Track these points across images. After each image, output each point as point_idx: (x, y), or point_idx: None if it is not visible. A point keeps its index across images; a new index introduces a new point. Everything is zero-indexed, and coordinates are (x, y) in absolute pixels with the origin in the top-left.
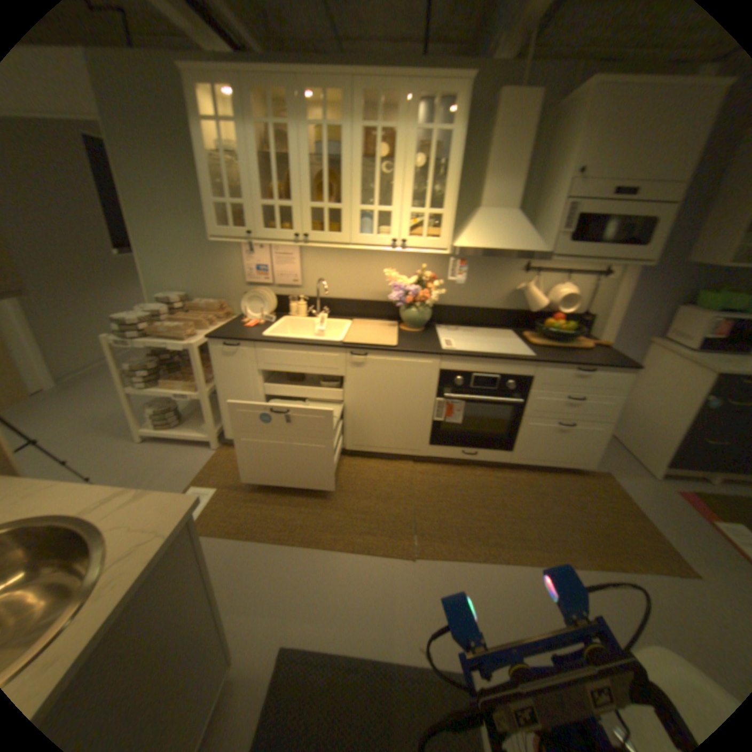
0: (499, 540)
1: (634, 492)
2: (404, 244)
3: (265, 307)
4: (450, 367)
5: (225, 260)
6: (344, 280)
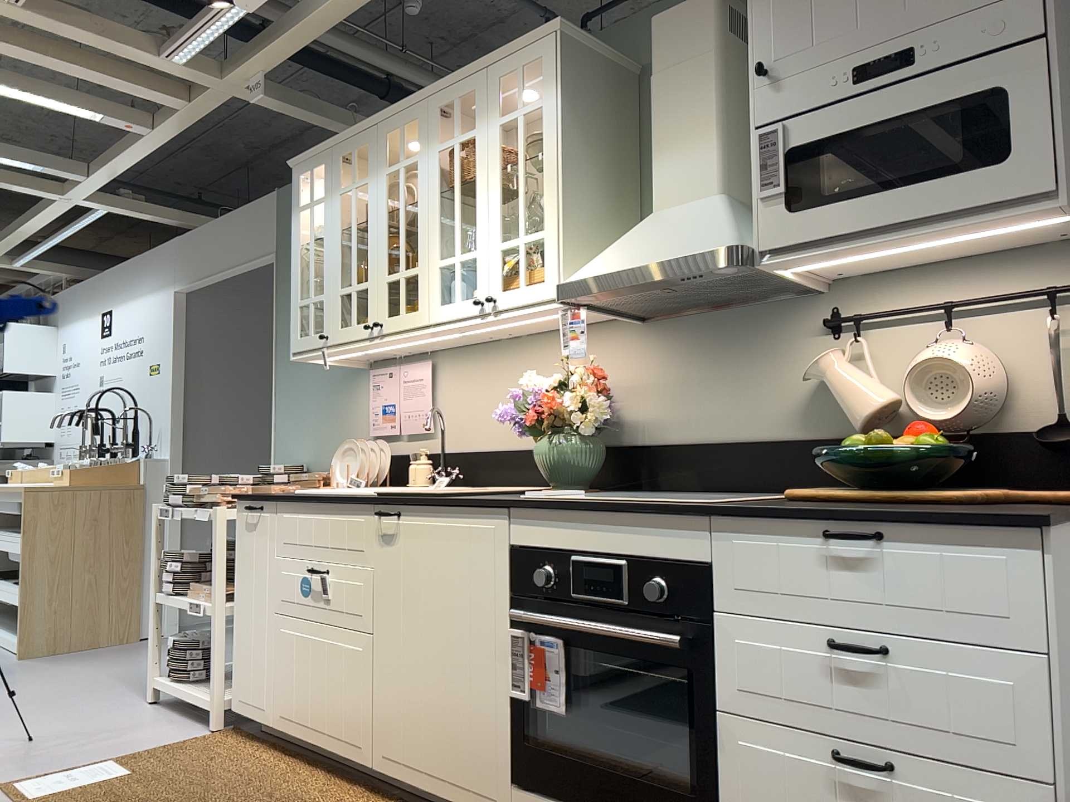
0: None
1: None
2: (495, 302)
3: (363, 464)
4: (528, 537)
5: (355, 401)
6: (492, 410)
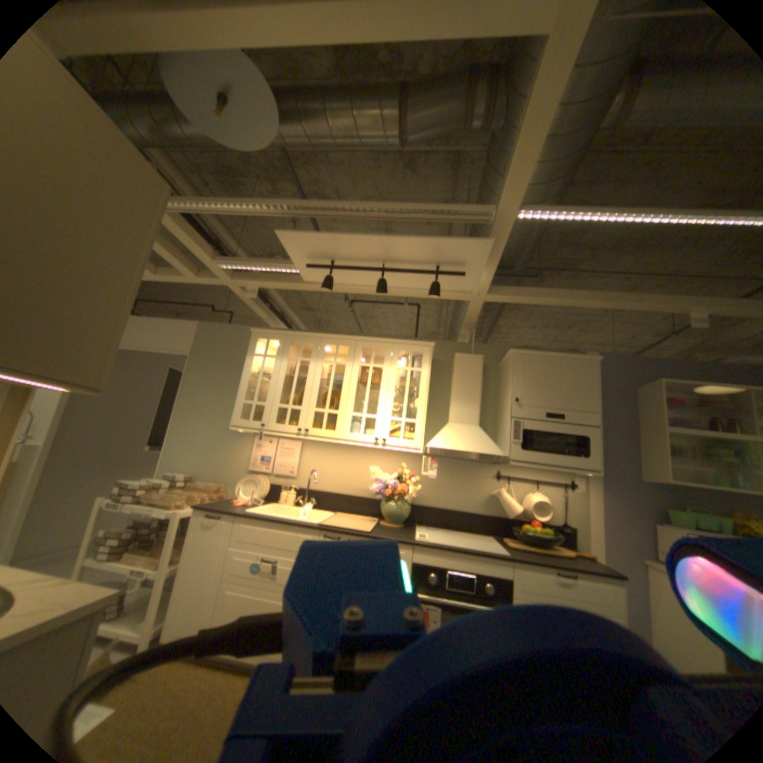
0: None
1: None
2: (384, 441)
3: (258, 490)
4: (423, 560)
5: (239, 449)
6: (336, 474)
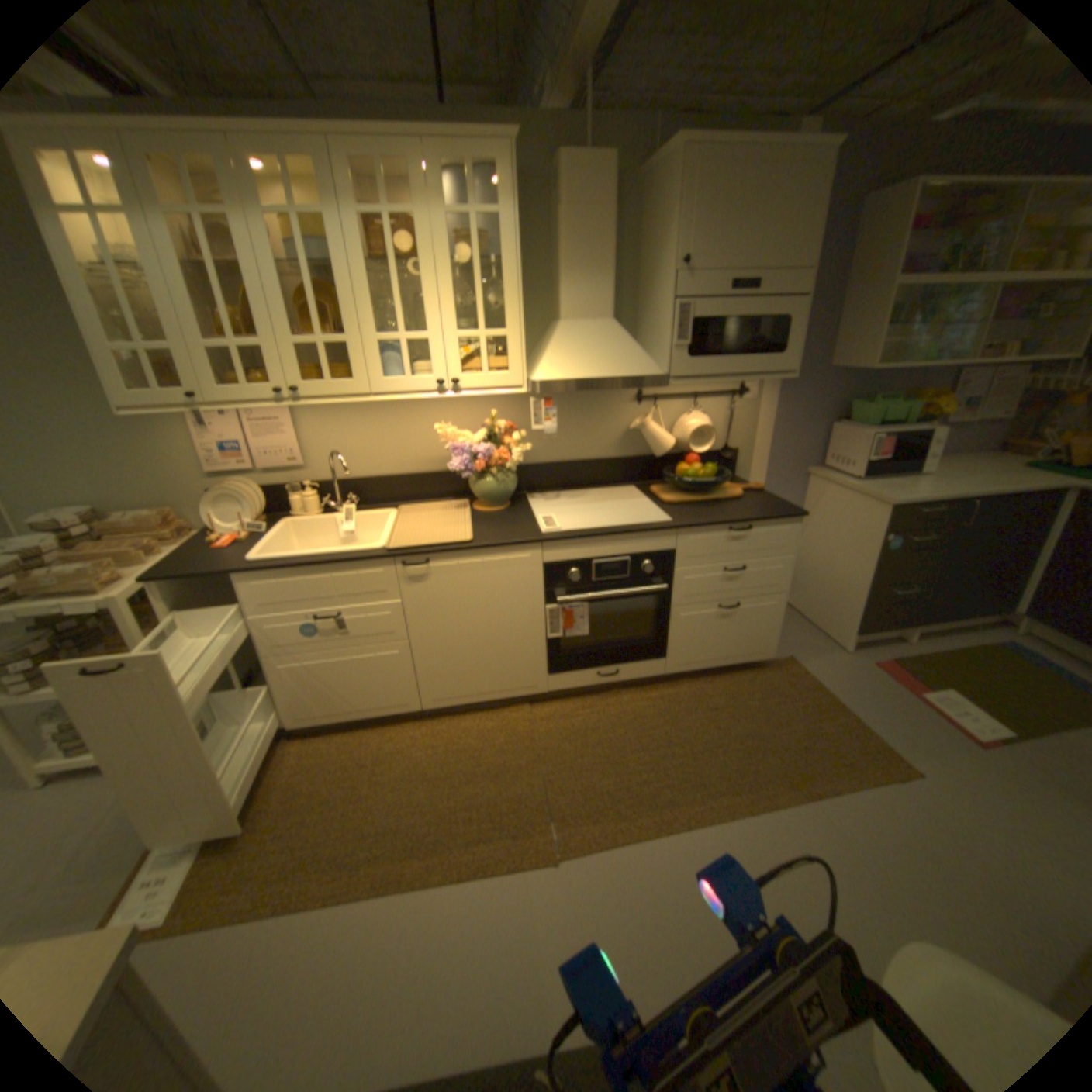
0: (671, 796)
1: (826, 678)
2: (457, 385)
3: (247, 508)
4: (559, 557)
5: (161, 439)
6: (376, 447)
